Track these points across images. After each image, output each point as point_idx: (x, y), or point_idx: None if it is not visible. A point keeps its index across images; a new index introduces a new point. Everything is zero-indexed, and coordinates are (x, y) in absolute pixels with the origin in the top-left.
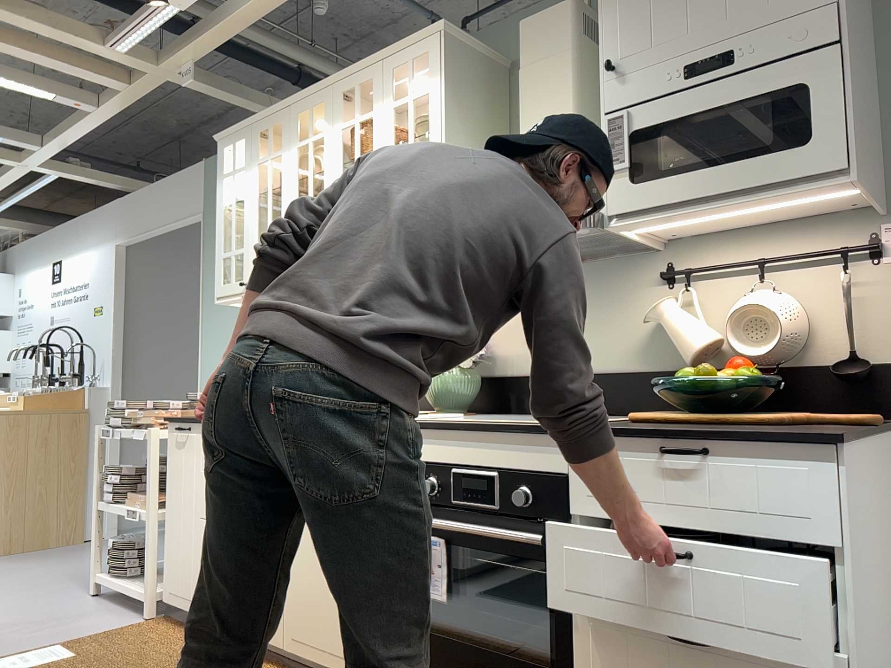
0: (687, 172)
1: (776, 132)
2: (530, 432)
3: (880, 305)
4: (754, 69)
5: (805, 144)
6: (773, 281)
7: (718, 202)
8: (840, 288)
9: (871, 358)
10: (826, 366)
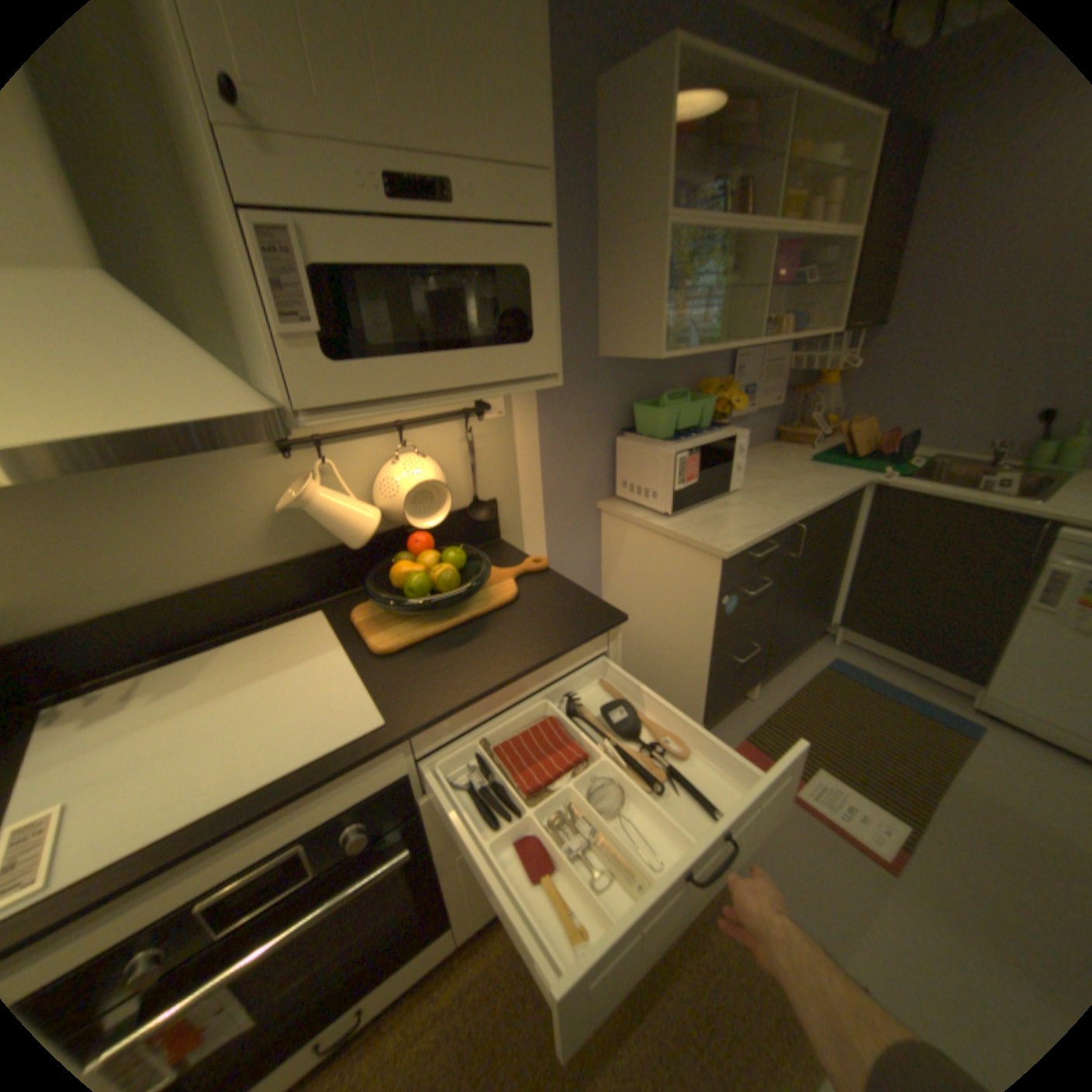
0: (412, 354)
1: (503, 320)
2: (348, 770)
3: (487, 455)
4: (472, 220)
5: (529, 342)
6: (415, 445)
7: (449, 397)
8: (466, 446)
9: (484, 497)
10: (458, 512)
